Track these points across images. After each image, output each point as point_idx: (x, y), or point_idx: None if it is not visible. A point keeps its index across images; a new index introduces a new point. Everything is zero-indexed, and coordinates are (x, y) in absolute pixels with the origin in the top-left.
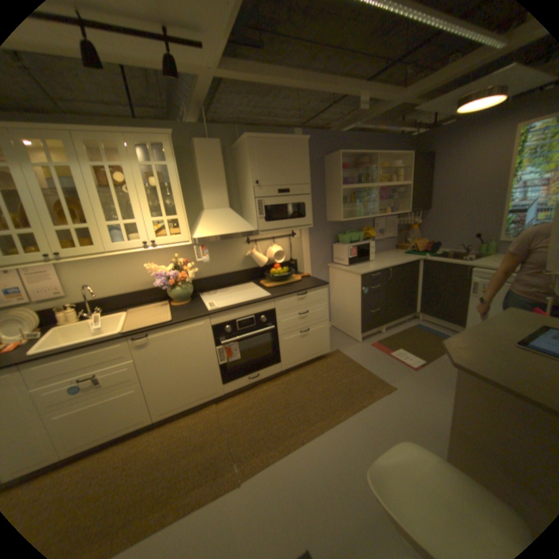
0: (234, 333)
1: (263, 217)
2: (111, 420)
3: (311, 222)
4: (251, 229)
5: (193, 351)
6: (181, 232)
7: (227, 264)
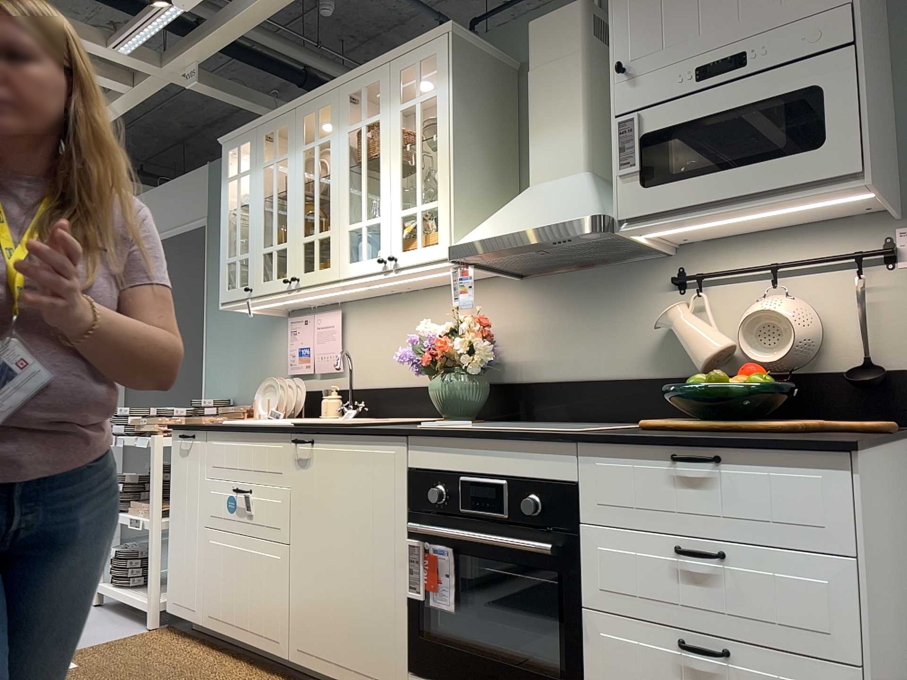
0: (451, 515)
1: (633, 172)
2: (249, 597)
3: (854, 162)
4: (585, 213)
5: (367, 521)
6: (440, 236)
7: (606, 349)
